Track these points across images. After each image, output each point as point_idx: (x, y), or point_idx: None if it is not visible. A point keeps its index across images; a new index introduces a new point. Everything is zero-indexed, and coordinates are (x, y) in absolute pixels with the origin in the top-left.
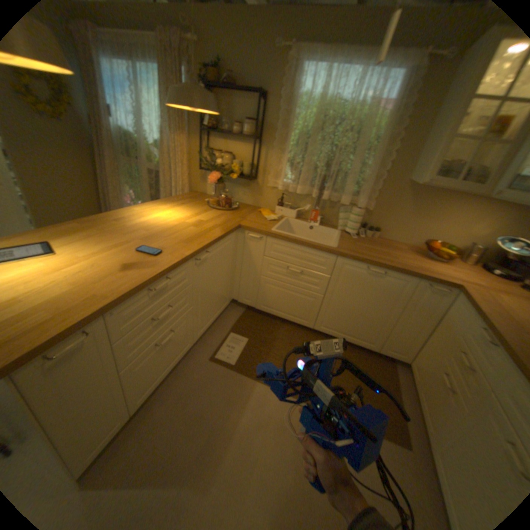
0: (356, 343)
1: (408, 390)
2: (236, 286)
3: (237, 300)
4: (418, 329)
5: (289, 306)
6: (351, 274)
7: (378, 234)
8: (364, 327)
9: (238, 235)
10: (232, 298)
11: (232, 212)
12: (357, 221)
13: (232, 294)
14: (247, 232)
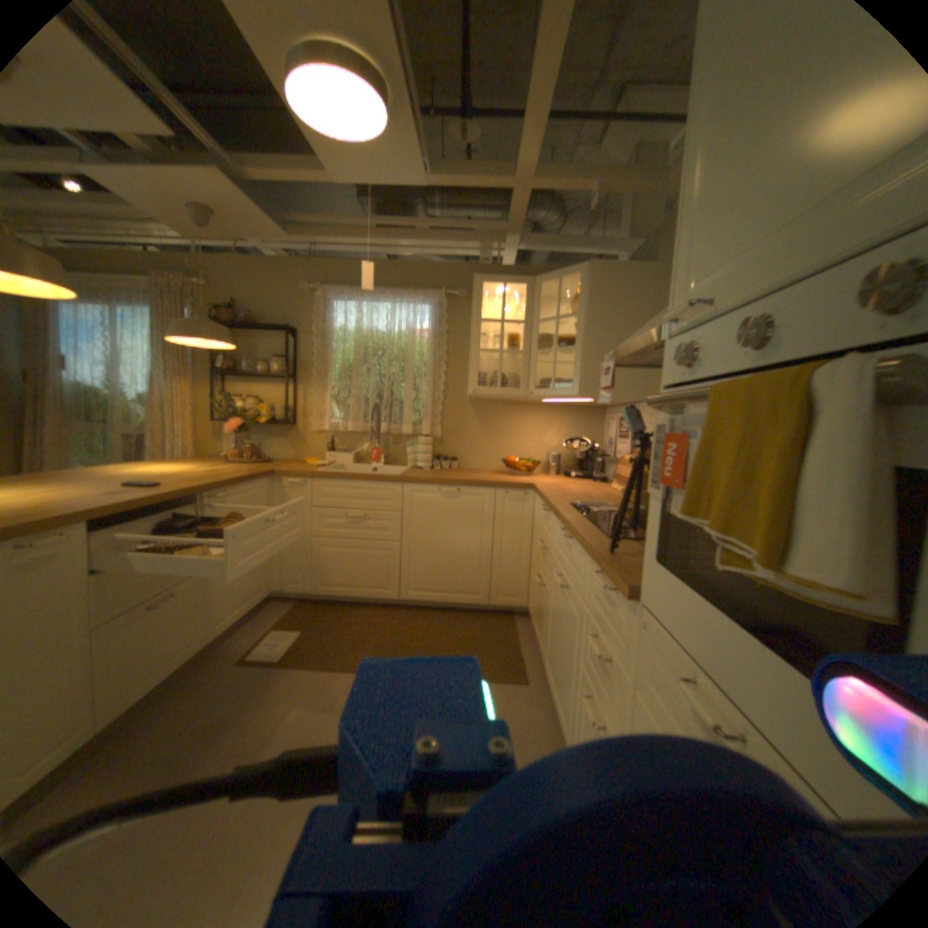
0: (456, 600)
1: (527, 636)
2: (274, 566)
3: (279, 591)
4: (513, 552)
5: (357, 572)
6: (421, 502)
7: (453, 464)
8: (457, 571)
9: (270, 486)
10: (269, 589)
11: (261, 464)
12: (424, 451)
13: (269, 582)
14: (283, 479)
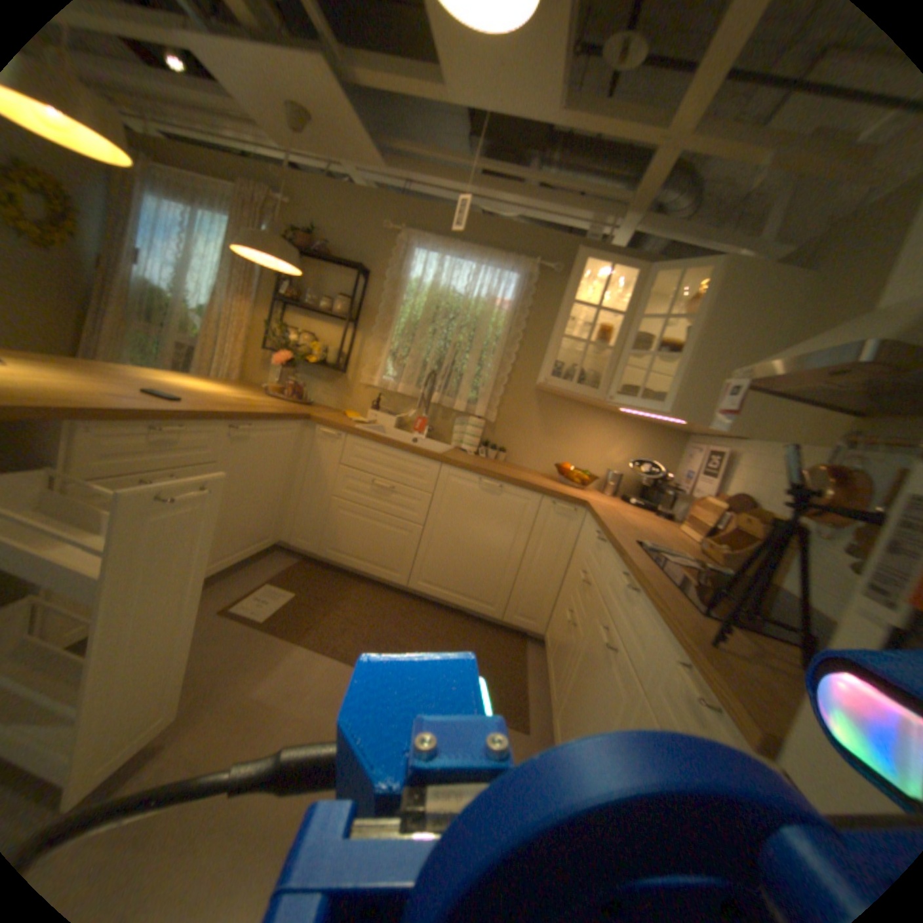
0: (467, 606)
1: (536, 670)
2: (287, 516)
3: (286, 544)
4: (545, 572)
5: (370, 546)
6: (457, 490)
7: (500, 457)
8: (477, 575)
9: (302, 432)
10: (277, 539)
11: (300, 407)
12: (473, 434)
13: (279, 531)
14: (317, 427)
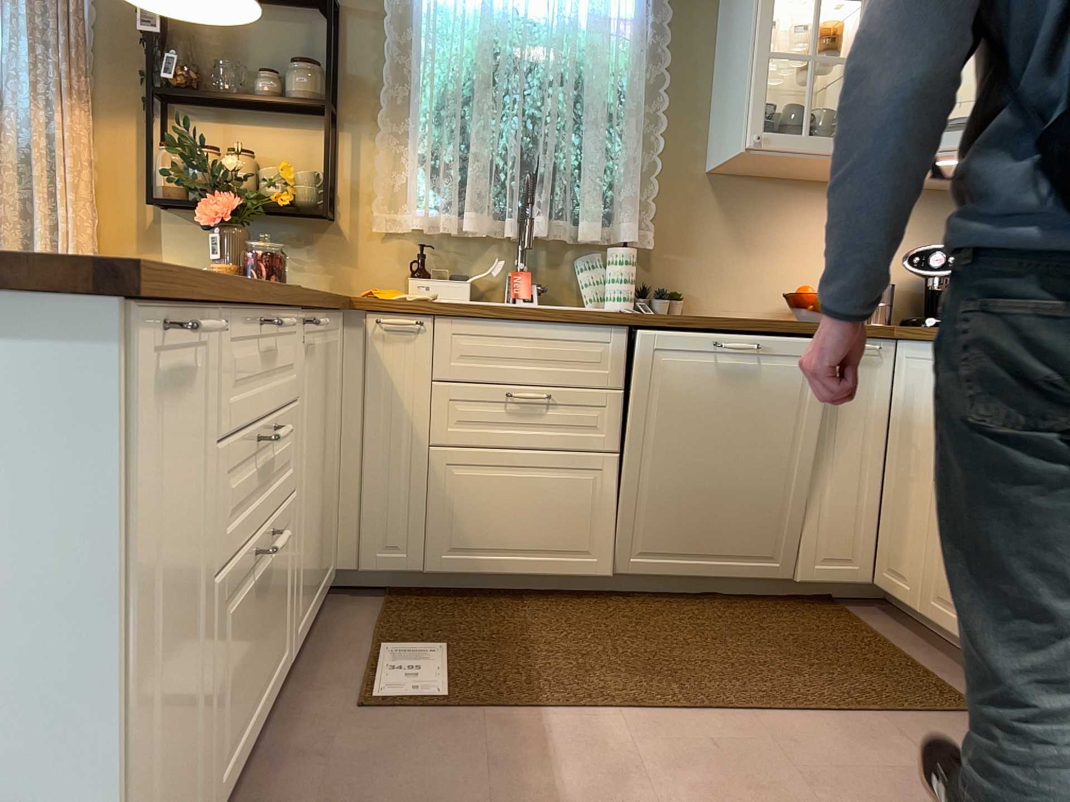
0: (735, 572)
1: (897, 635)
2: (342, 513)
3: (352, 569)
4: (853, 469)
5: (529, 520)
6: (670, 366)
7: (680, 305)
8: (740, 511)
9: (340, 333)
10: (334, 564)
11: None
12: (628, 273)
13: (334, 548)
14: (370, 318)
